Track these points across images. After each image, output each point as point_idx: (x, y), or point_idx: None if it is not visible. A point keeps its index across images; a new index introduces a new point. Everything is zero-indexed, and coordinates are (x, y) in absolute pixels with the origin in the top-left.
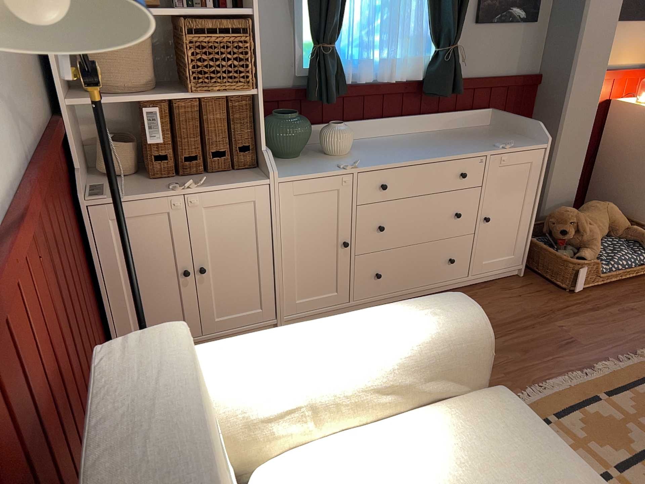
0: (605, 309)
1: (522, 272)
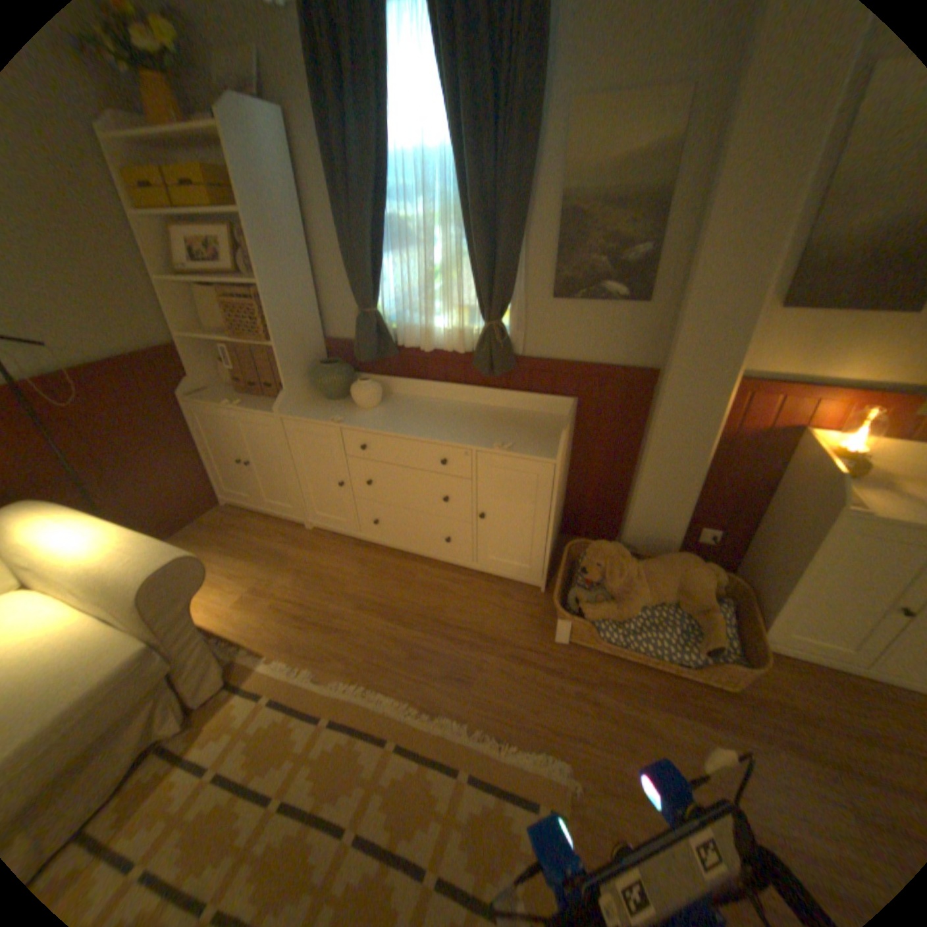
0: (565, 680)
1: (543, 588)
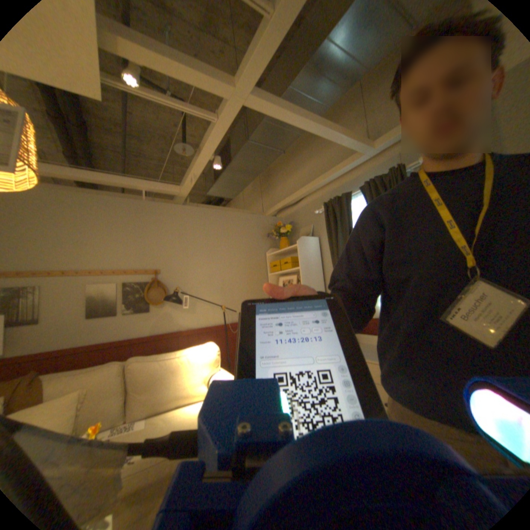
0: None
1: None
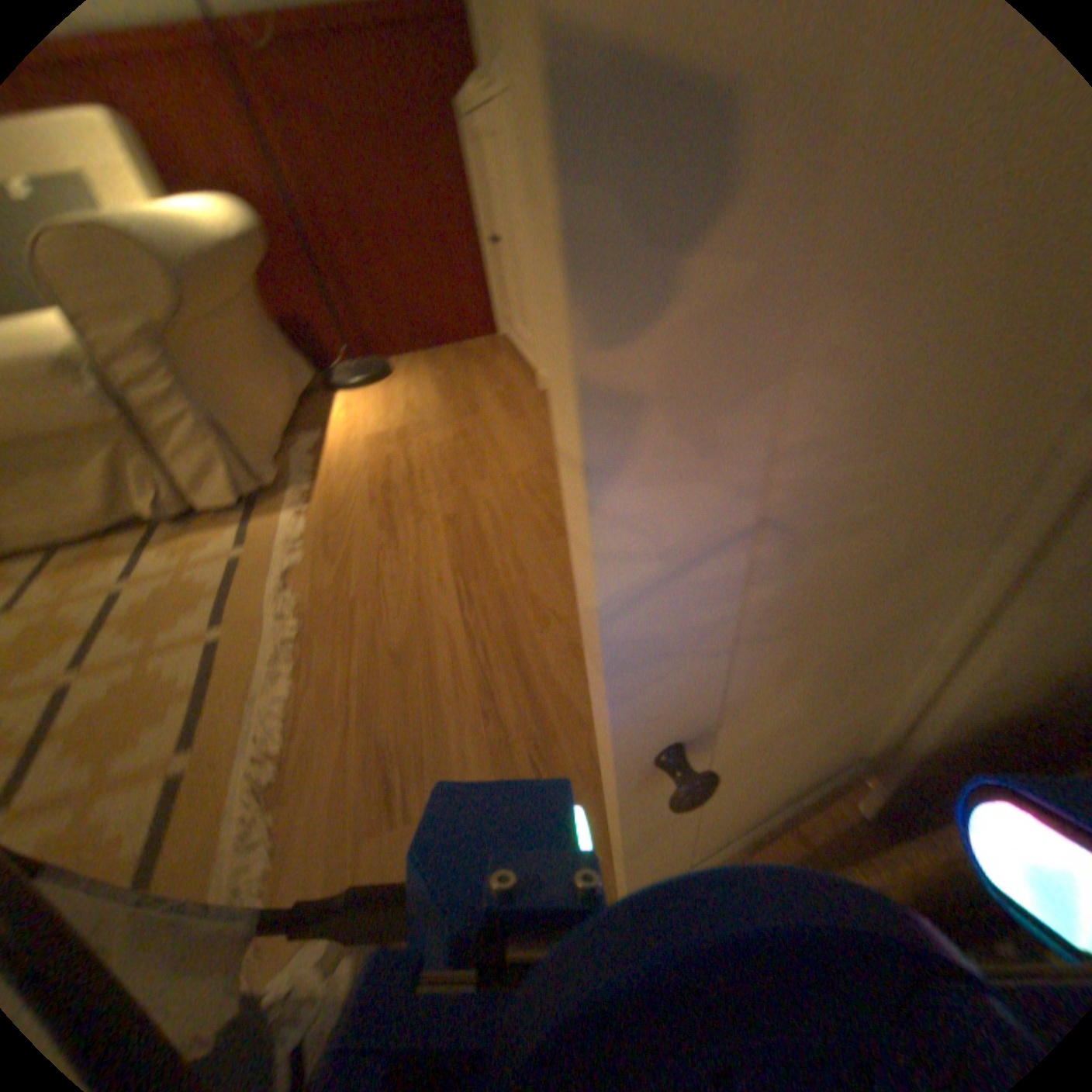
0: None
1: (881, 811)
